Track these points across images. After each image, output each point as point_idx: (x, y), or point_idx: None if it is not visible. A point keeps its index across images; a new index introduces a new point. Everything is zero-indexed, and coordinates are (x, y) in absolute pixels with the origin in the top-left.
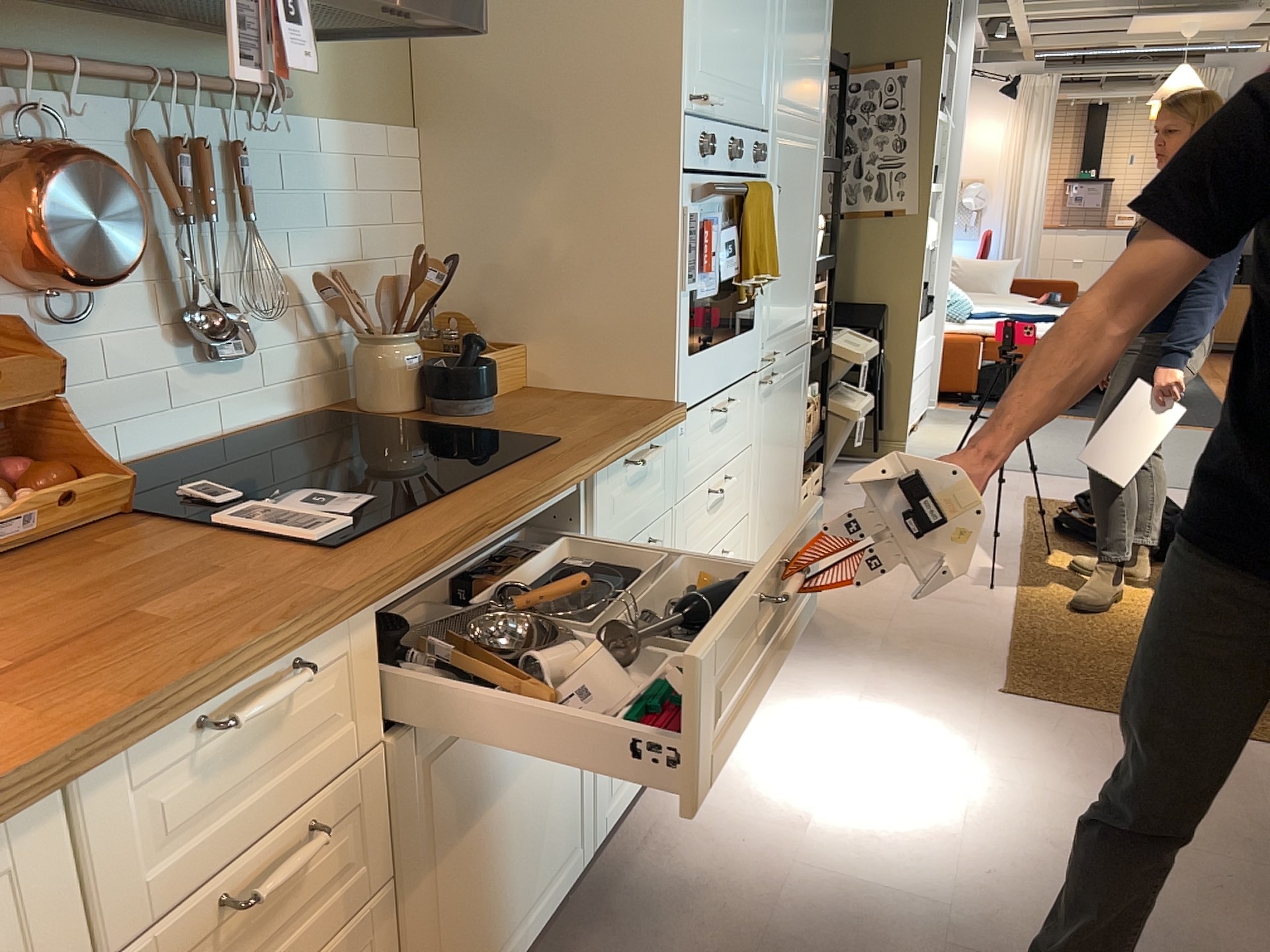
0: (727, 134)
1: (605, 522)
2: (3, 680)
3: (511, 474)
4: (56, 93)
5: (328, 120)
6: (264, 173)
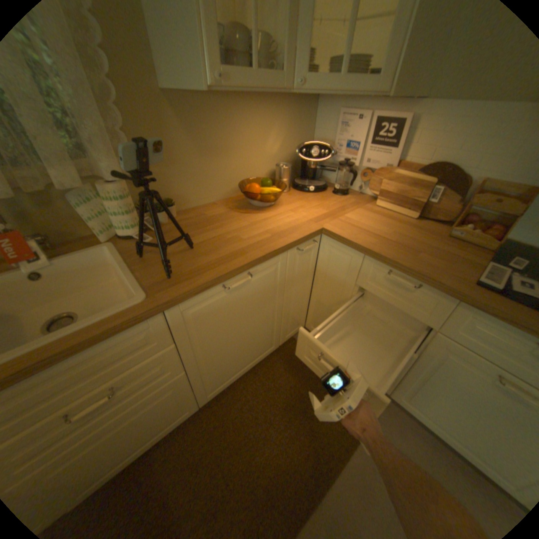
0: None
1: None
2: (391, 241)
3: None
4: None
5: None
6: None
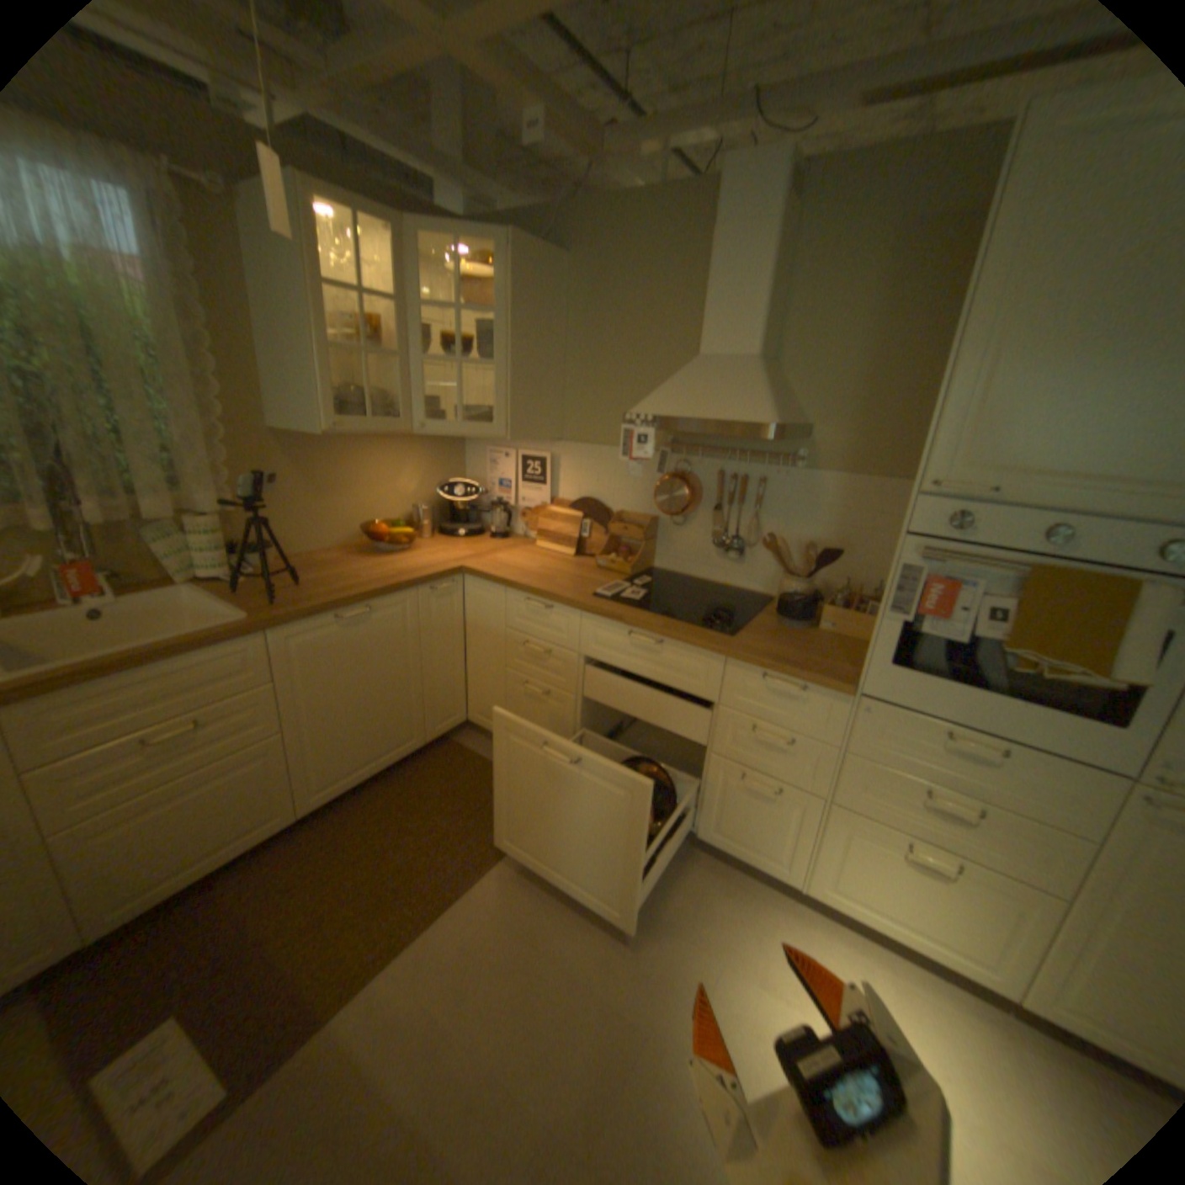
0: (1041, 517)
1: (736, 691)
2: (531, 575)
3: (674, 625)
4: (696, 458)
5: (833, 472)
6: (778, 492)
